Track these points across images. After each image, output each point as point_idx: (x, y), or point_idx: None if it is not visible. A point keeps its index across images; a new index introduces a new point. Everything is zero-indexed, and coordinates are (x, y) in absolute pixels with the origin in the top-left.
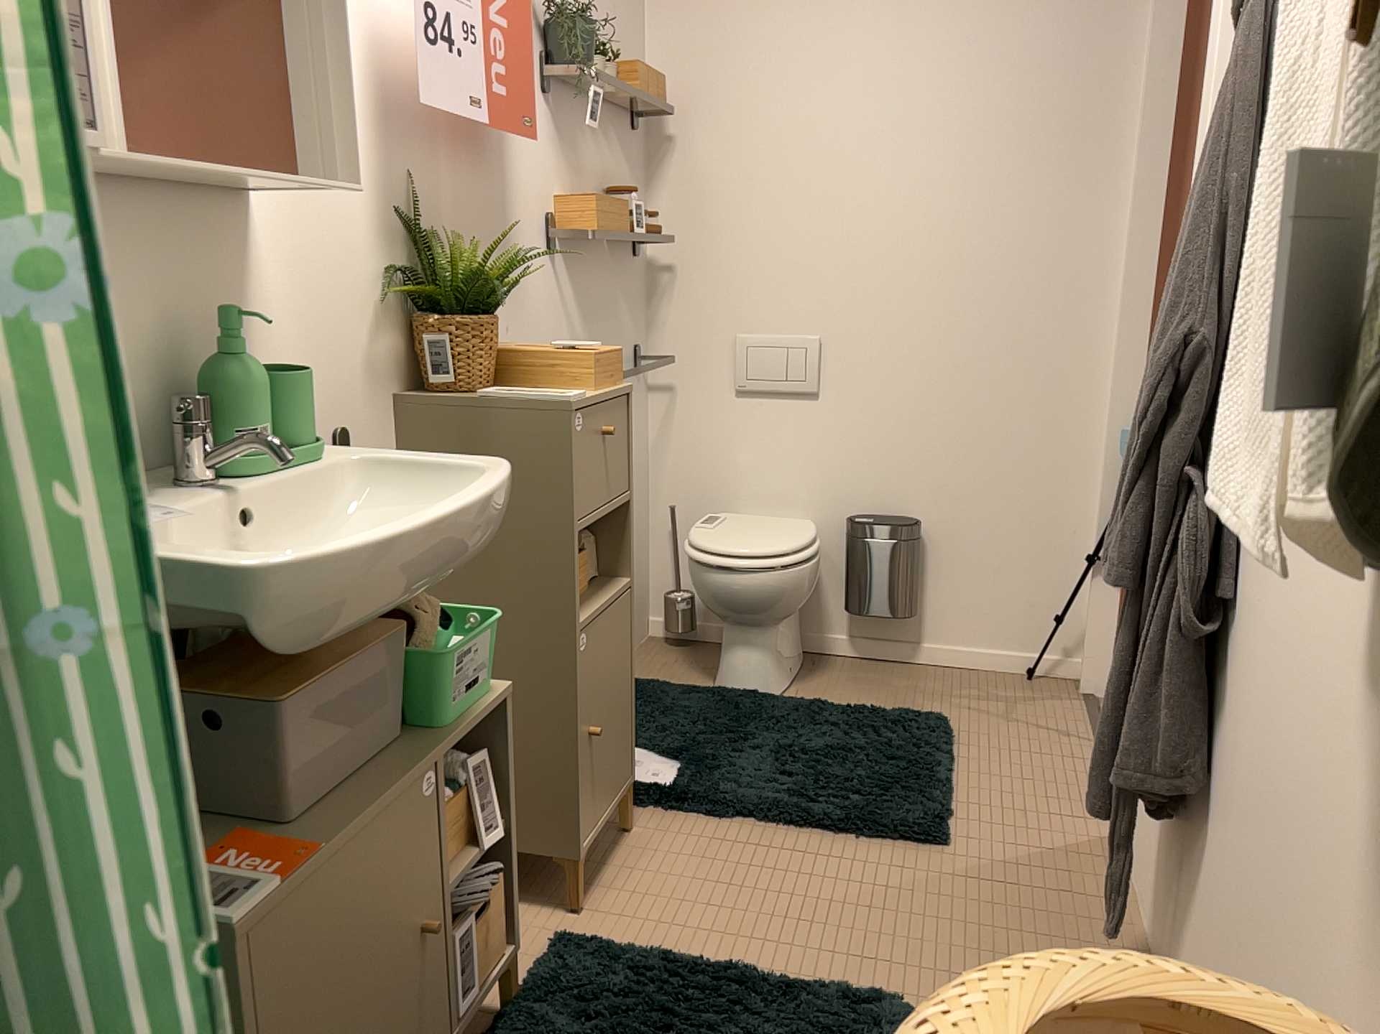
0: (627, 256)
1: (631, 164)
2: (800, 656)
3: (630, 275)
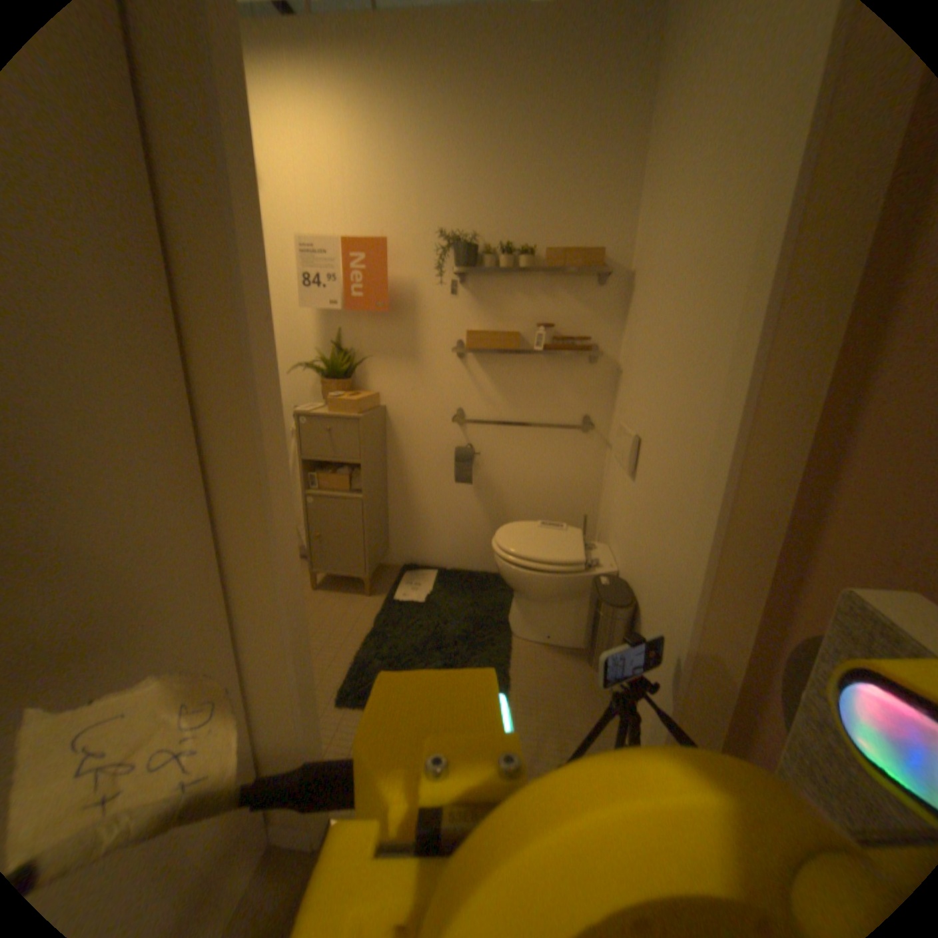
0: (578, 359)
1: (597, 301)
2: (574, 638)
3: (583, 370)
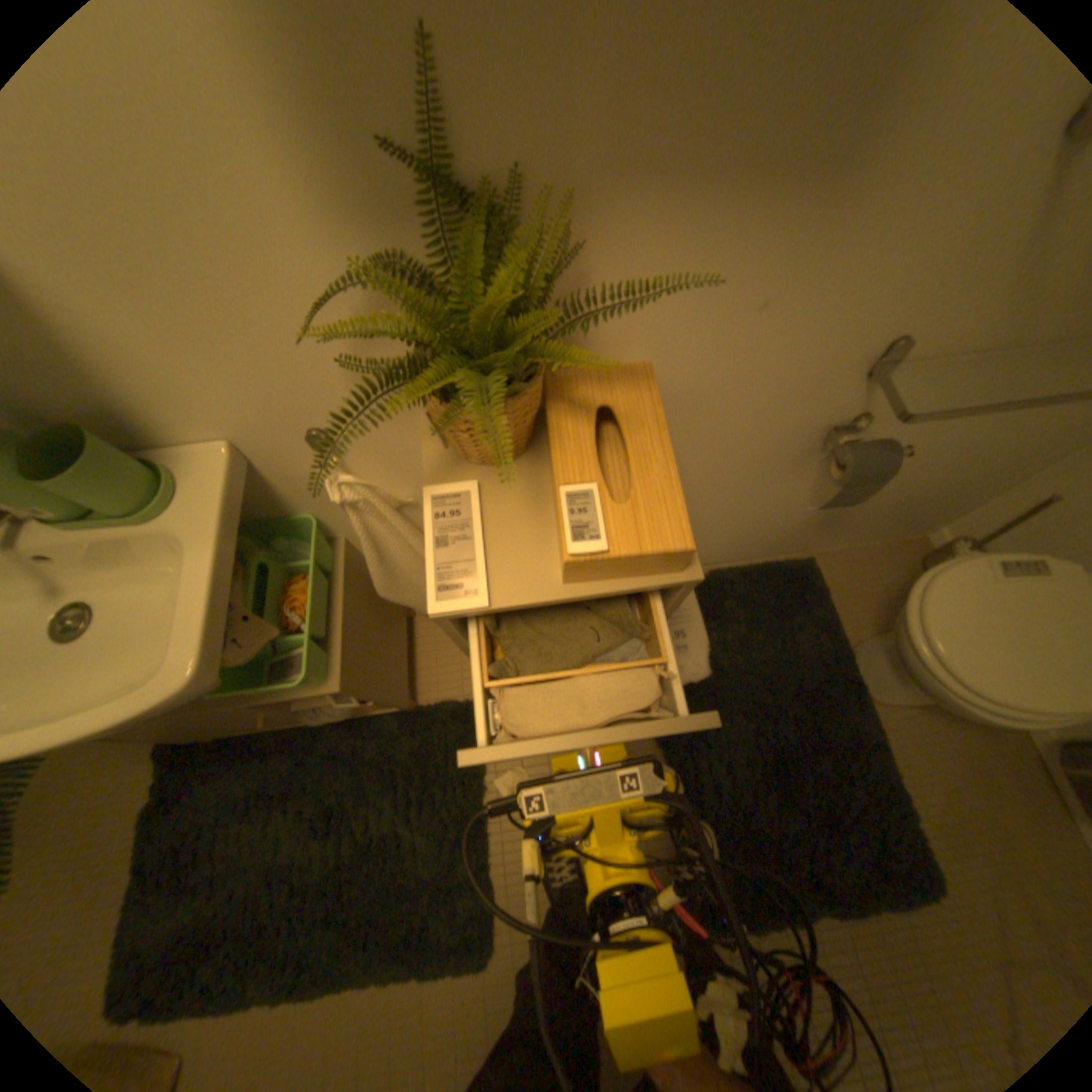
0: None
1: None
2: None
3: None
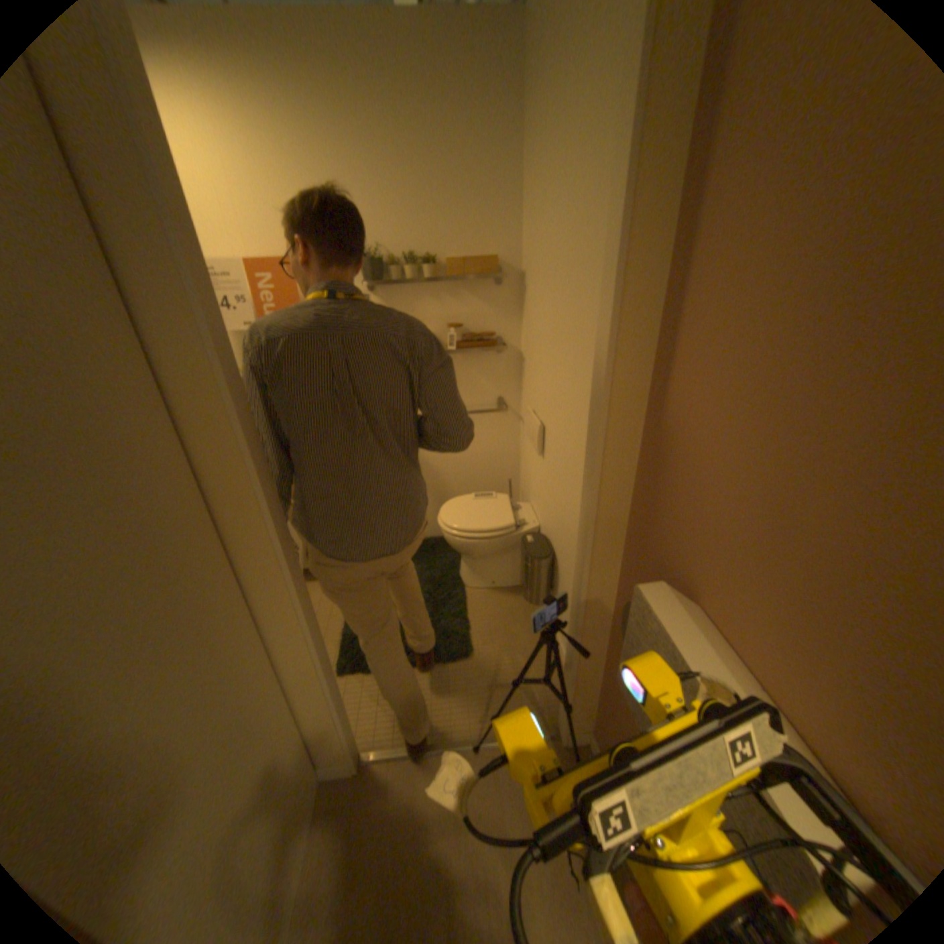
0: (485, 354)
1: (495, 303)
2: (511, 581)
3: (490, 363)
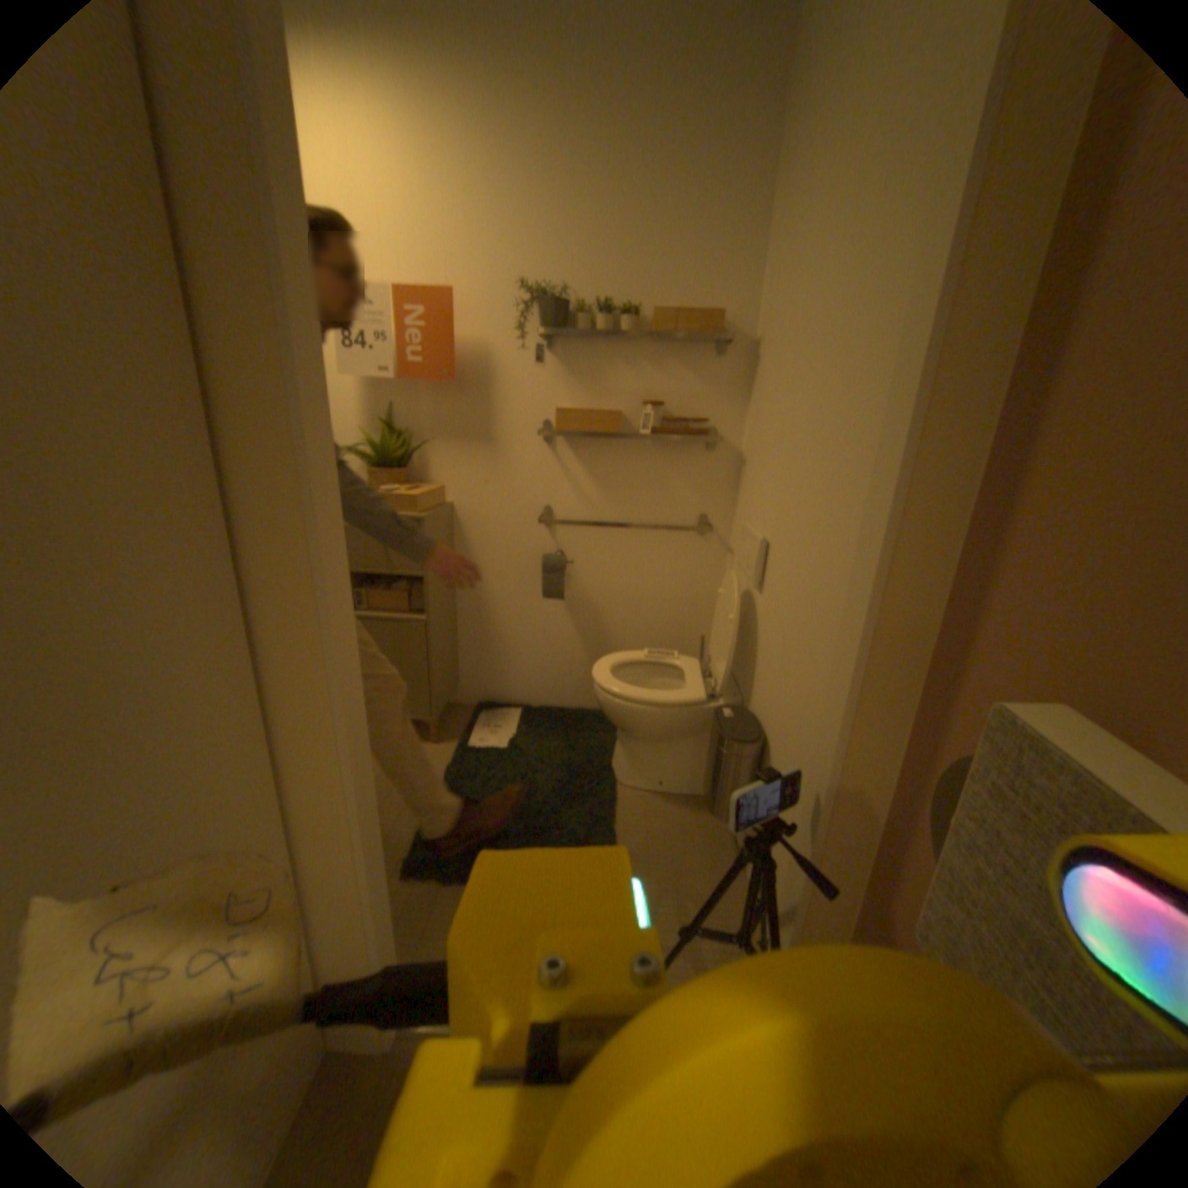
0: (693, 445)
1: (716, 374)
2: (691, 783)
3: (699, 459)
